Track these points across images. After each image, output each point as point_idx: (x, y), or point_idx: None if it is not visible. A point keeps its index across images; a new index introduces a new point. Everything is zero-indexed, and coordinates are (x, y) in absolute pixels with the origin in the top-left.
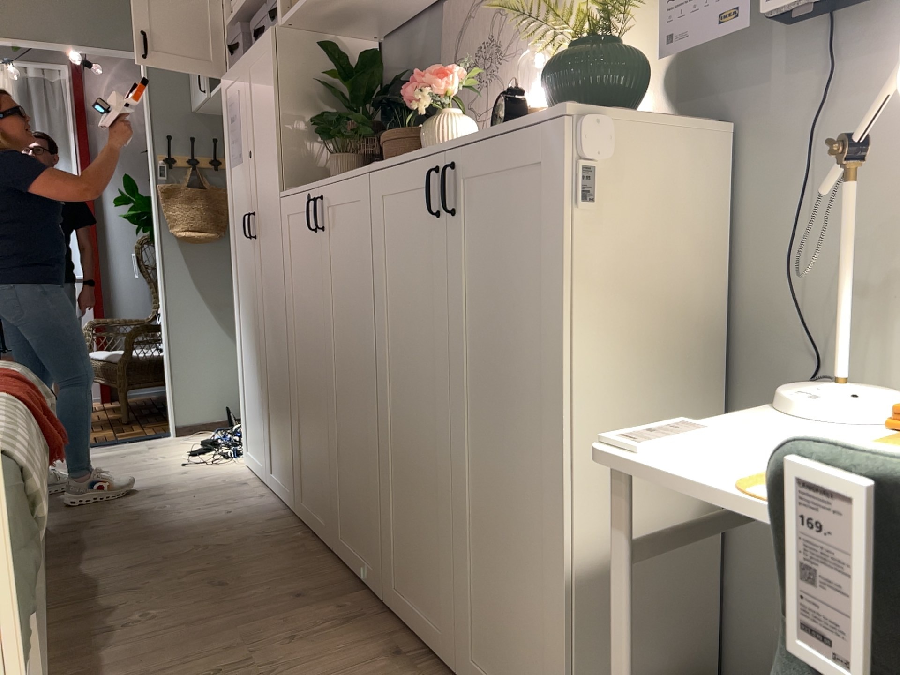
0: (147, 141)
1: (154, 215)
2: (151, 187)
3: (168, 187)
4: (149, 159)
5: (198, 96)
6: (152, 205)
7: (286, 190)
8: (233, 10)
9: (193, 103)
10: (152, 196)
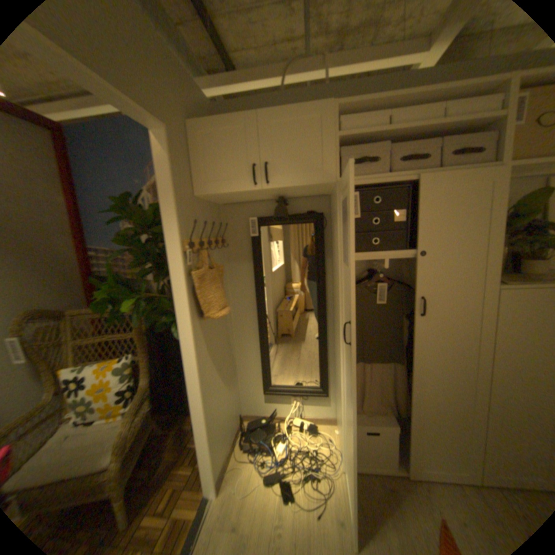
0: (164, 225)
1: (181, 303)
2: (172, 275)
3: (202, 274)
4: (167, 245)
5: (228, 186)
6: (175, 294)
7: (512, 285)
8: (341, 126)
9: (203, 189)
10: (173, 284)
